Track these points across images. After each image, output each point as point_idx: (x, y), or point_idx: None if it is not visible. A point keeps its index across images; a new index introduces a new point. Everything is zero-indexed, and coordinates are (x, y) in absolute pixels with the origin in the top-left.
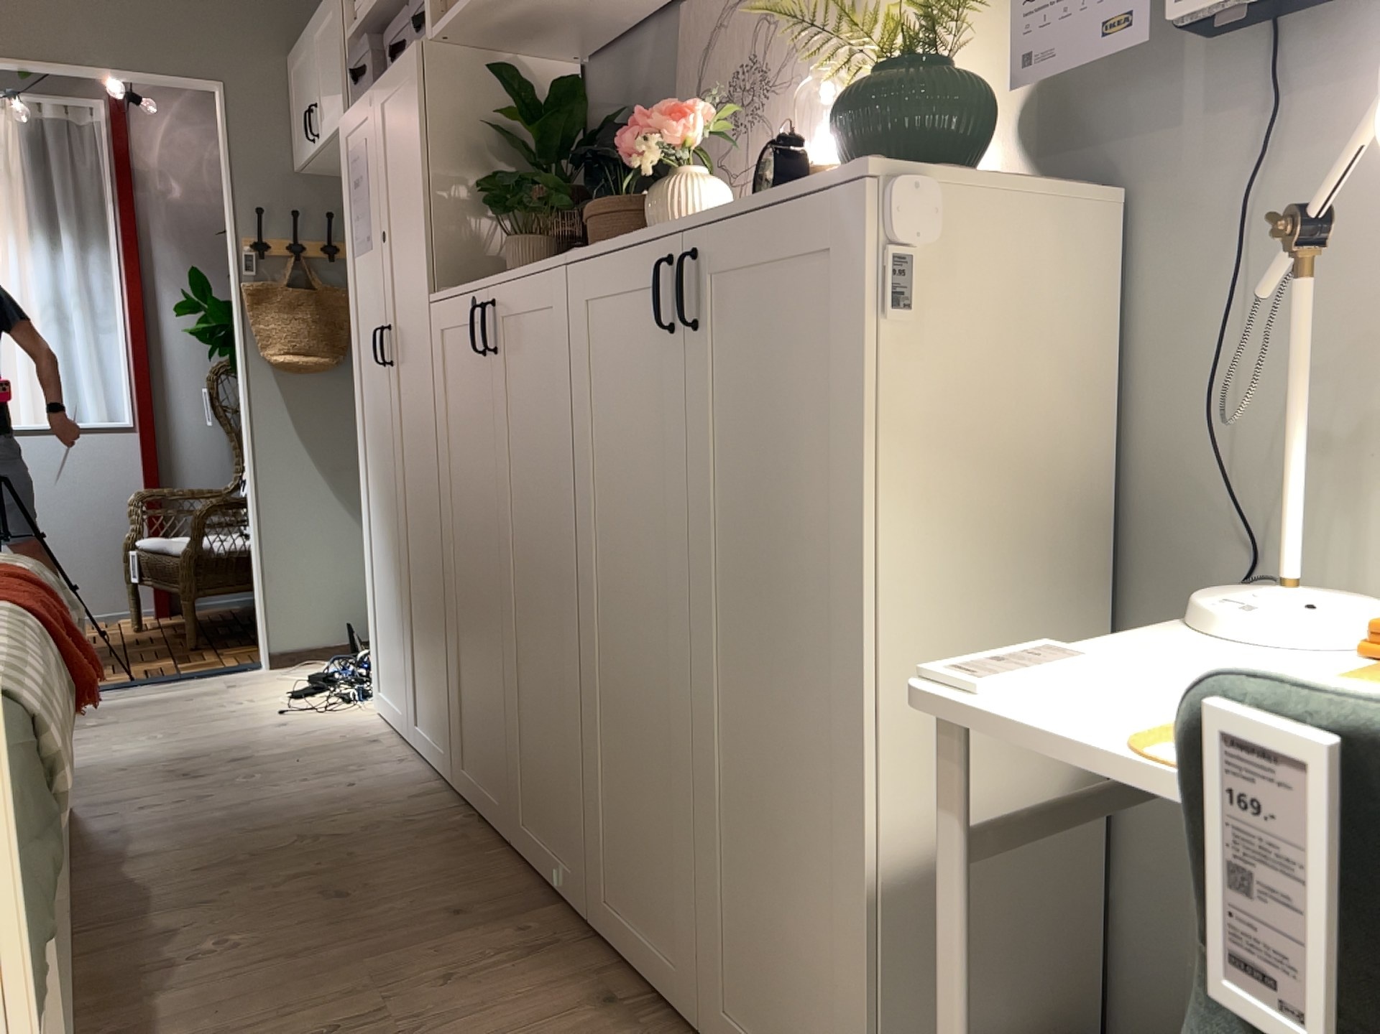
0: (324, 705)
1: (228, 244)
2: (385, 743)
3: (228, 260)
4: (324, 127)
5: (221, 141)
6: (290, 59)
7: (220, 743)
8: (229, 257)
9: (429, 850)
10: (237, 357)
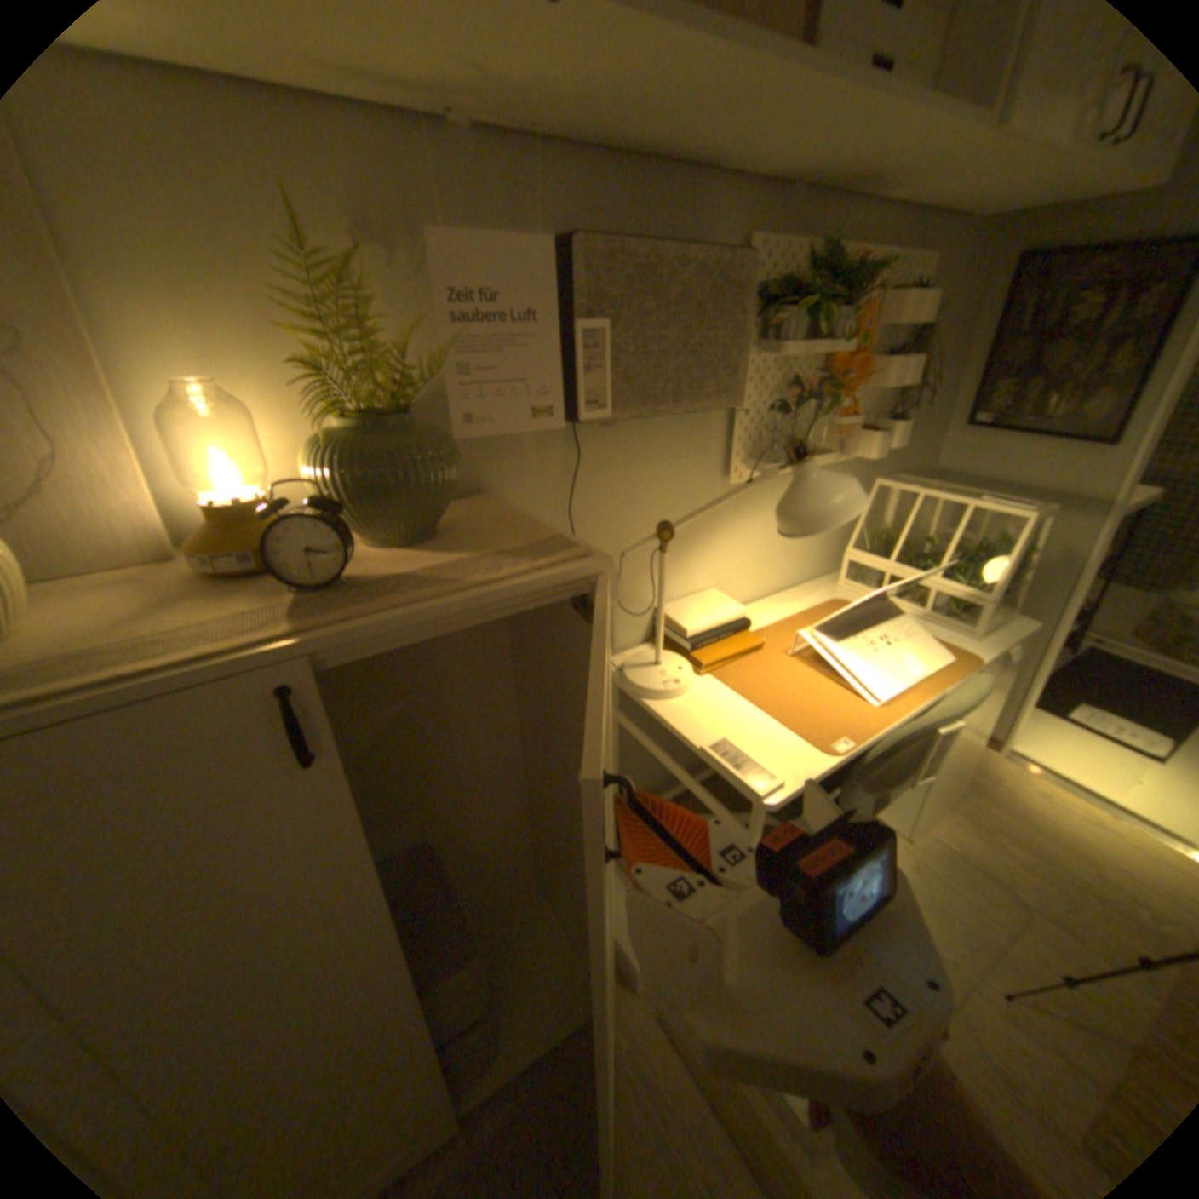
0: None
1: None
2: None
3: None
4: None
5: None
6: None
7: None
8: None
9: None
10: None
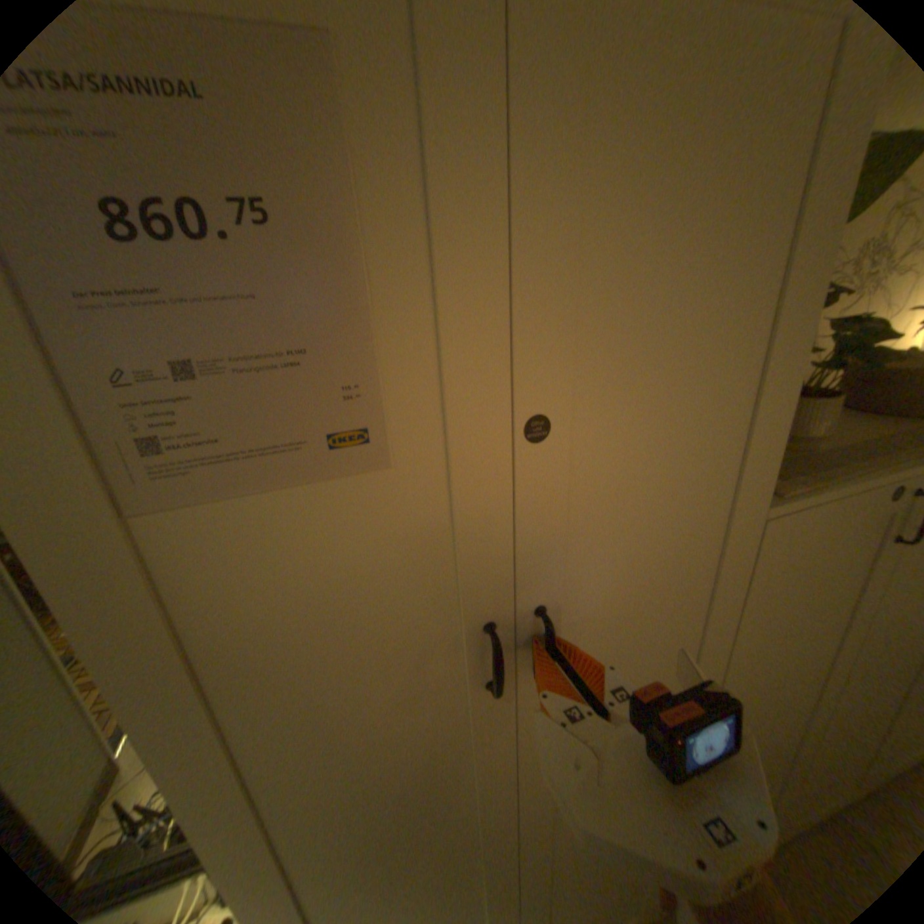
0: None
1: None
2: None
3: None
4: None
5: None
6: None
7: None
8: None
9: None
10: None
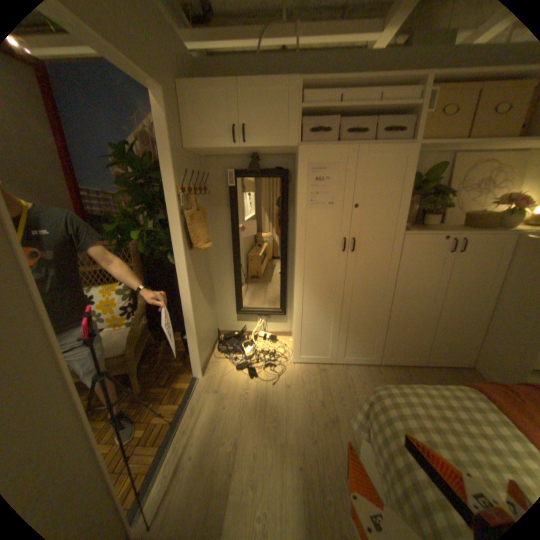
0: (272, 373)
1: (166, 189)
2: (326, 368)
3: (167, 198)
4: (259, 142)
5: (161, 127)
6: (185, 84)
7: (299, 407)
8: (165, 197)
9: (421, 380)
10: (175, 250)
